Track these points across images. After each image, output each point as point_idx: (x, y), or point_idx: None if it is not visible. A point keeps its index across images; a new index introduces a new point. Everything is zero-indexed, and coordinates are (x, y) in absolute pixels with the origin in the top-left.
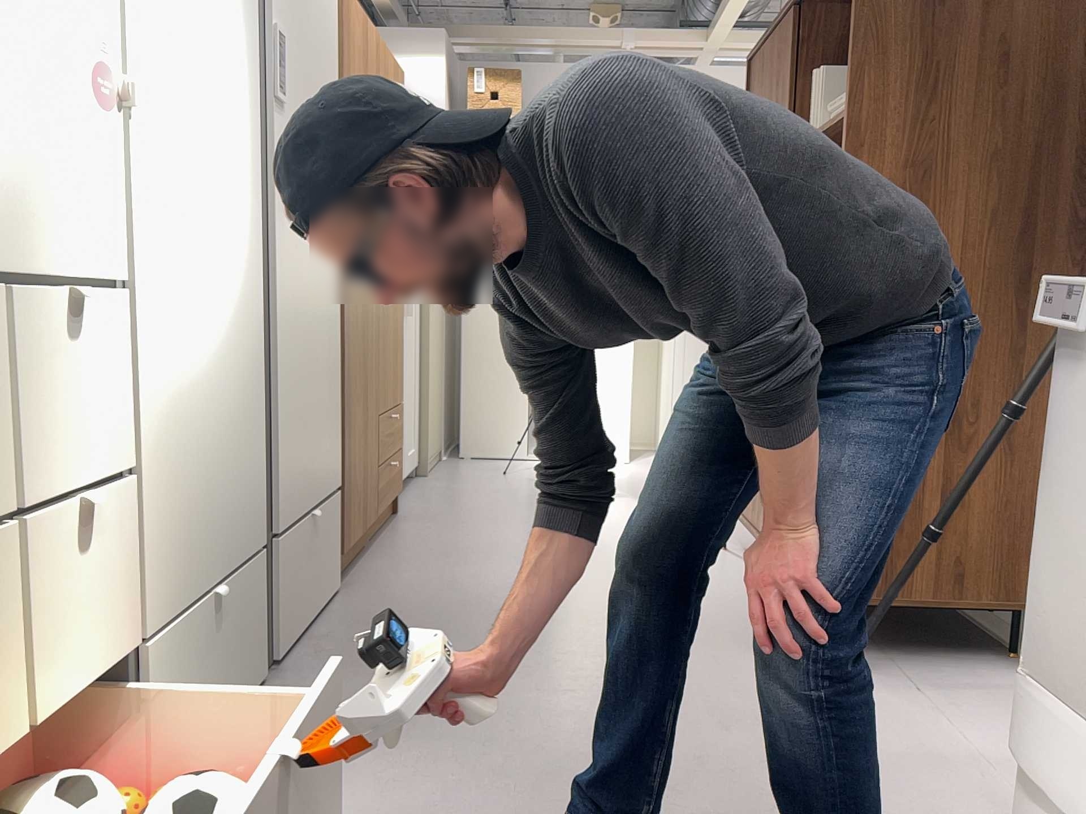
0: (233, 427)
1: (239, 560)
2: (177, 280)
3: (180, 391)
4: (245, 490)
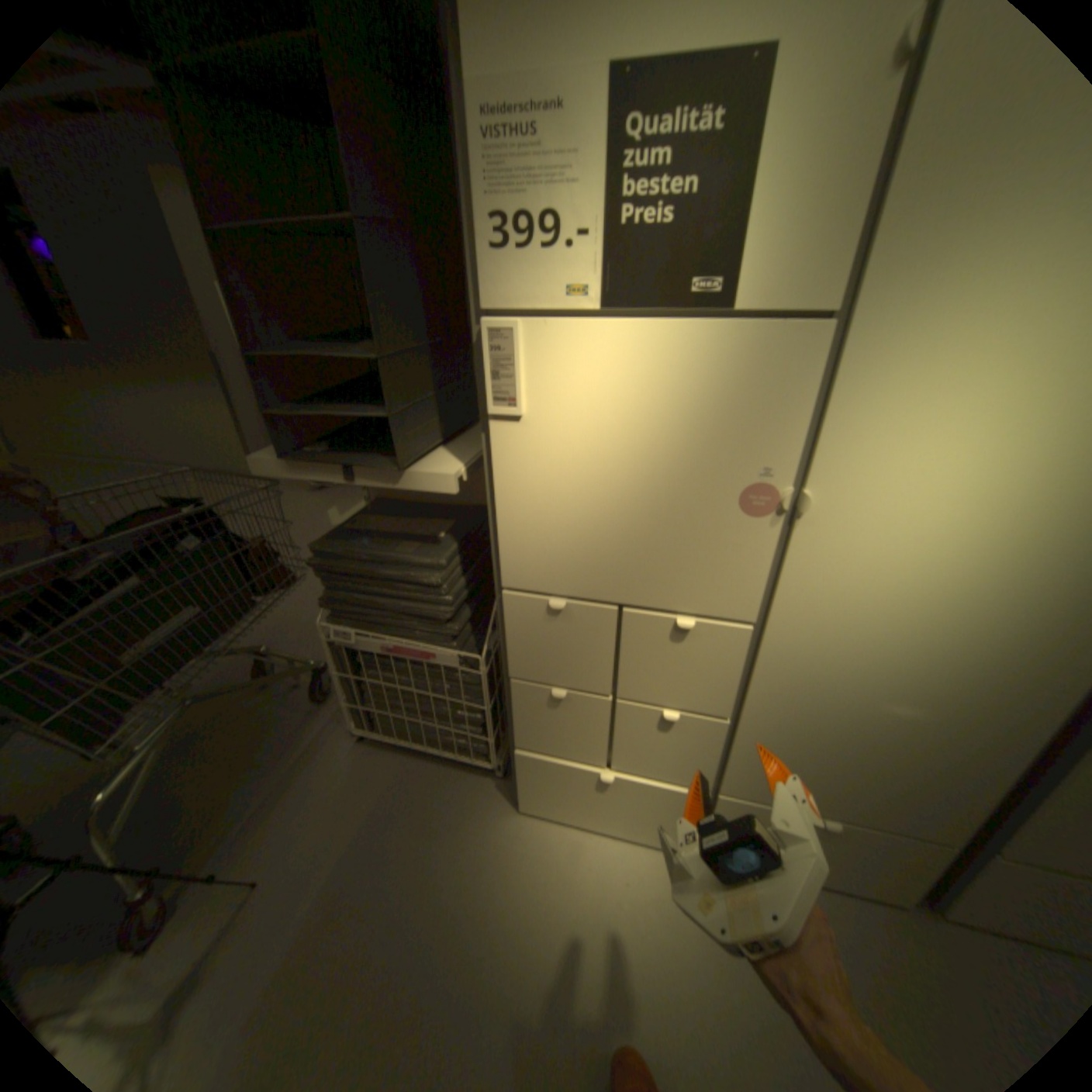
0: (937, 755)
1: (901, 832)
2: (862, 635)
3: (833, 704)
4: (941, 801)
